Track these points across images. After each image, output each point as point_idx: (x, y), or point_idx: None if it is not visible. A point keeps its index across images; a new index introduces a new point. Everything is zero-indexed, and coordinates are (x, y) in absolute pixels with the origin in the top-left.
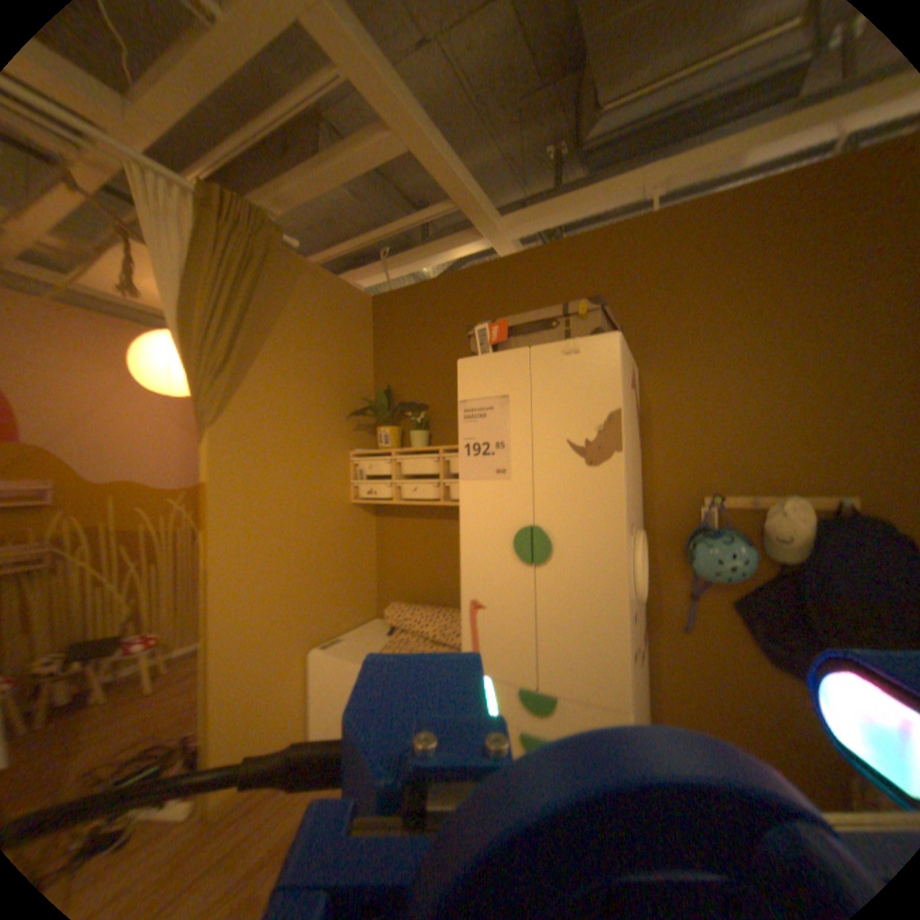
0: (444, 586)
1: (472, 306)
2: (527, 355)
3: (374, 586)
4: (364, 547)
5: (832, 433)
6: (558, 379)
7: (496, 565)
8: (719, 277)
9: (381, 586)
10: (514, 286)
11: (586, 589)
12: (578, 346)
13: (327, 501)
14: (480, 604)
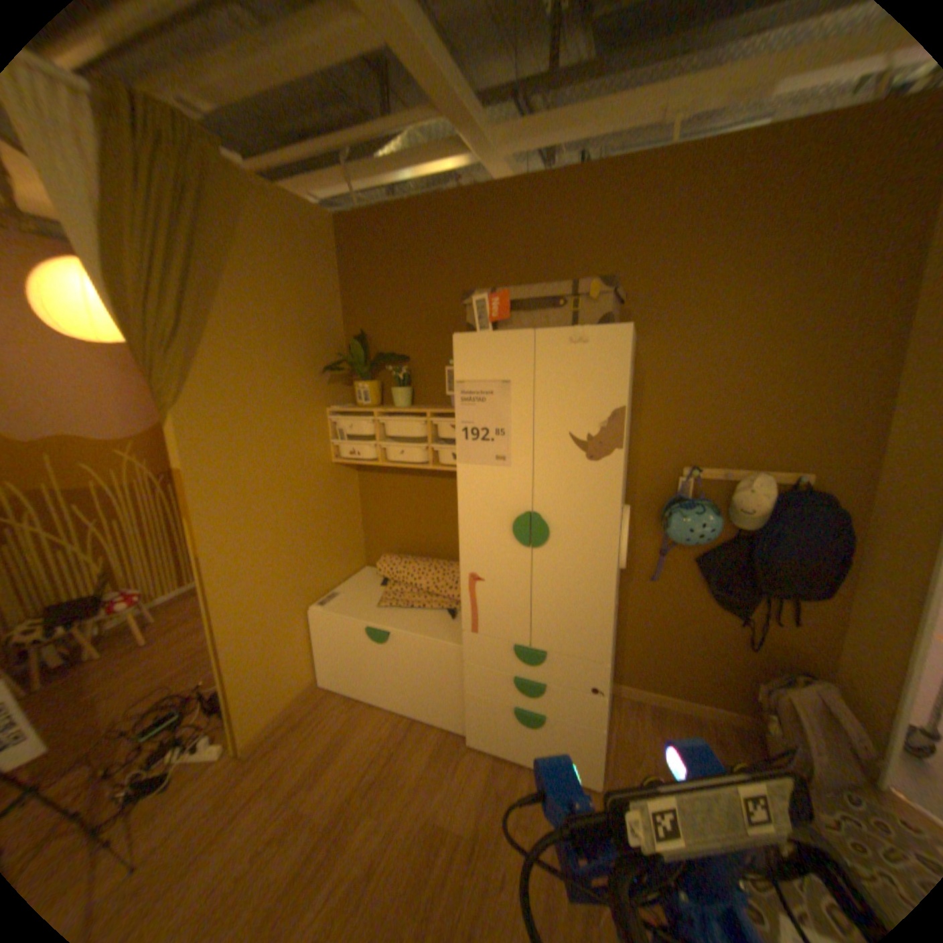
0: (434, 540)
1: (457, 244)
2: (532, 340)
3: (362, 539)
4: (350, 505)
5: (805, 415)
6: (563, 370)
7: (495, 545)
8: (730, 240)
9: (369, 538)
10: (507, 224)
11: (579, 570)
12: (587, 337)
13: (308, 467)
14: (479, 577)
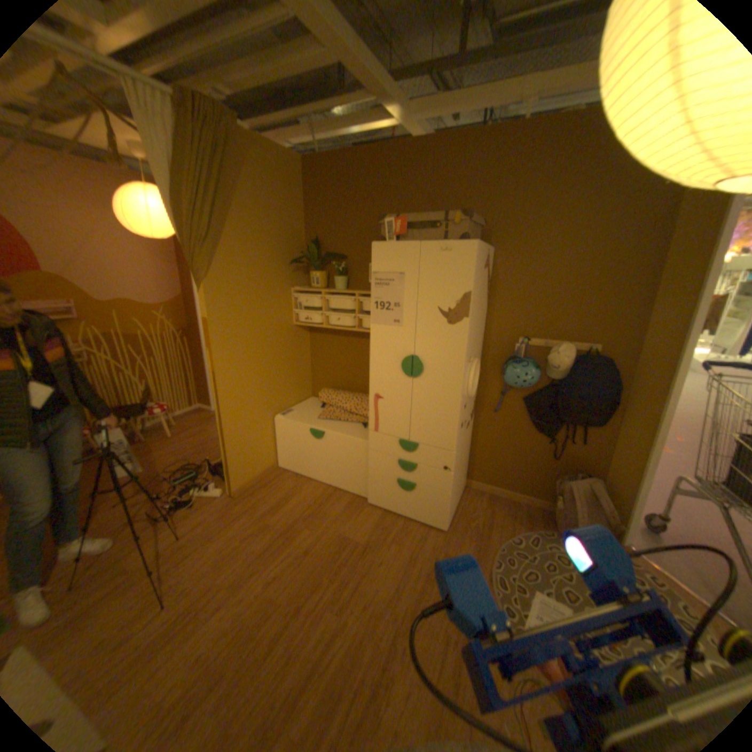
0: (356, 381)
1: (382, 180)
2: (418, 249)
3: (310, 378)
4: (303, 355)
5: (598, 306)
6: (436, 268)
7: (390, 376)
8: (558, 186)
9: (314, 378)
10: (415, 168)
11: (439, 393)
12: (450, 248)
13: (278, 326)
14: (380, 397)
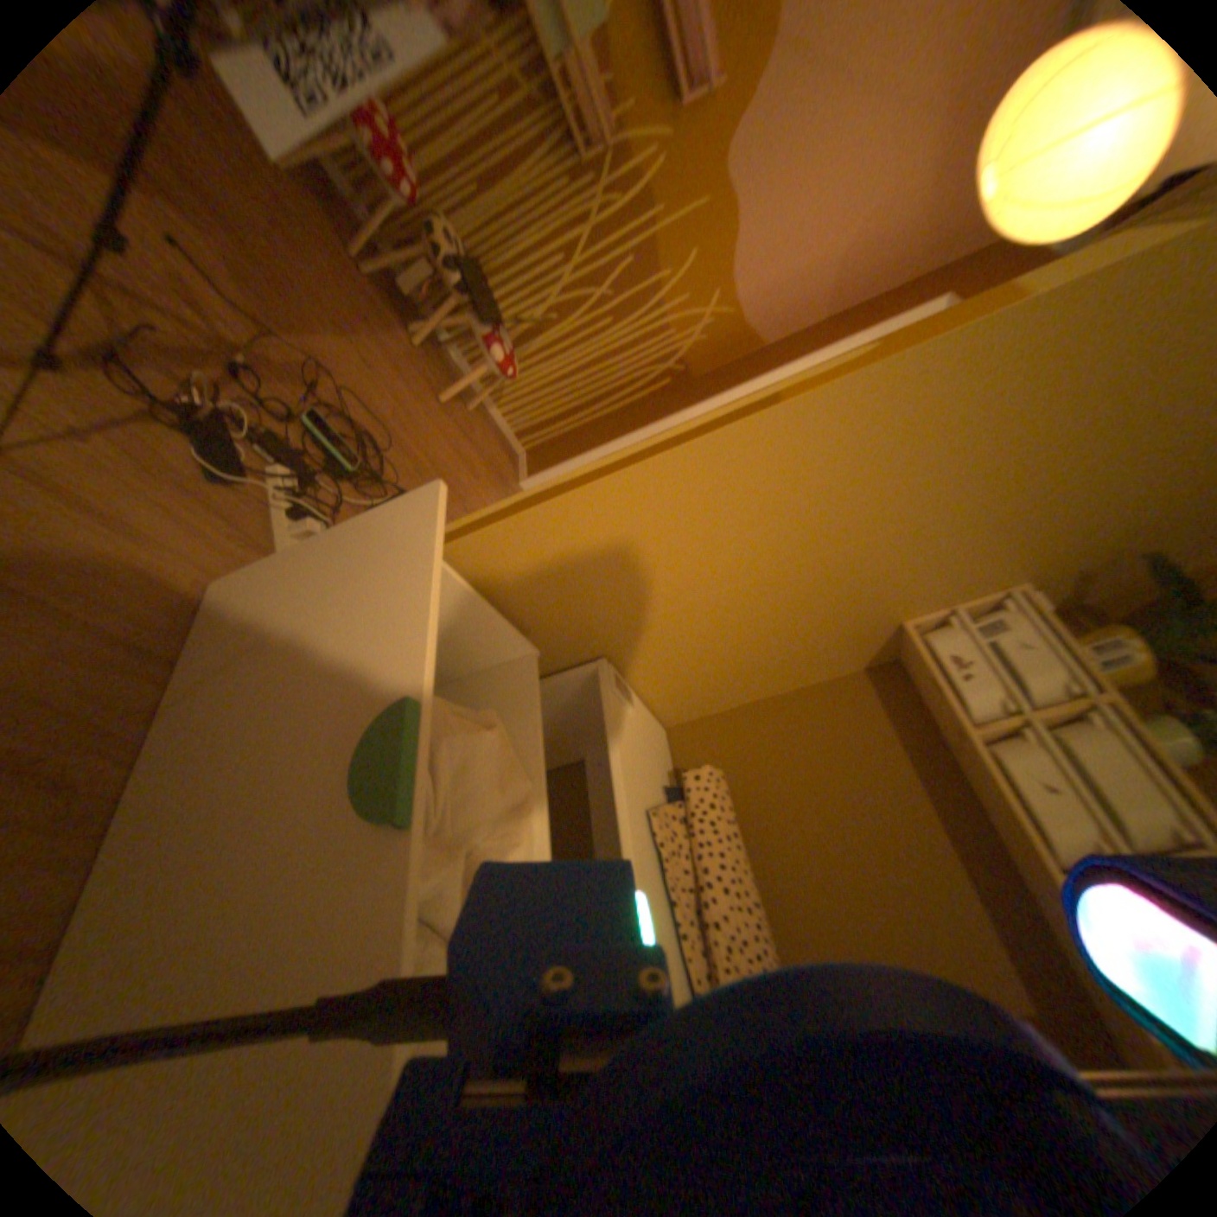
0: (793, 886)
1: None
2: None
3: (720, 711)
4: (798, 675)
5: None
6: None
7: None
8: None
9: (725, 725)
10: None
11: None
12: None
13: (912, 583)
14: None
